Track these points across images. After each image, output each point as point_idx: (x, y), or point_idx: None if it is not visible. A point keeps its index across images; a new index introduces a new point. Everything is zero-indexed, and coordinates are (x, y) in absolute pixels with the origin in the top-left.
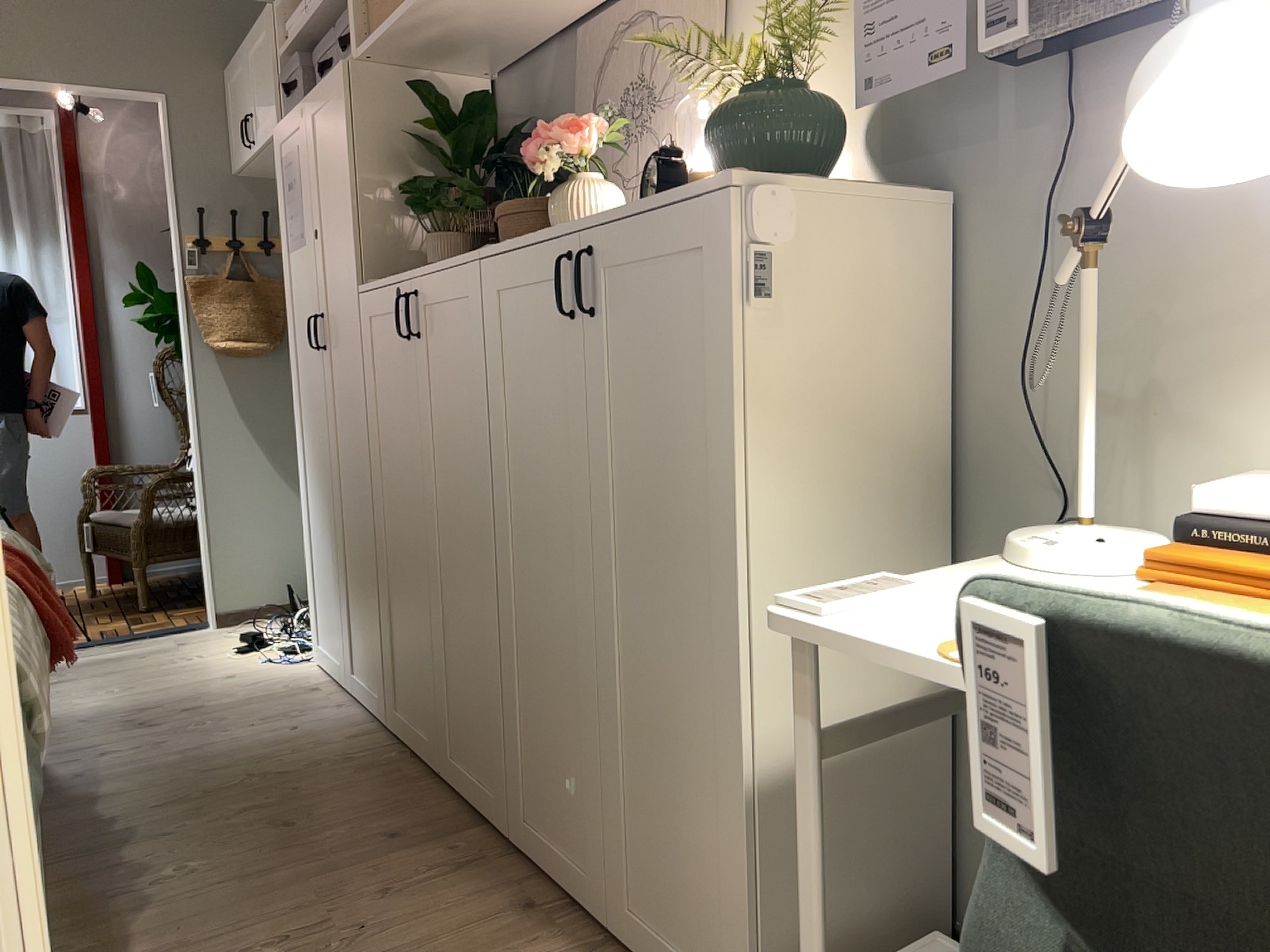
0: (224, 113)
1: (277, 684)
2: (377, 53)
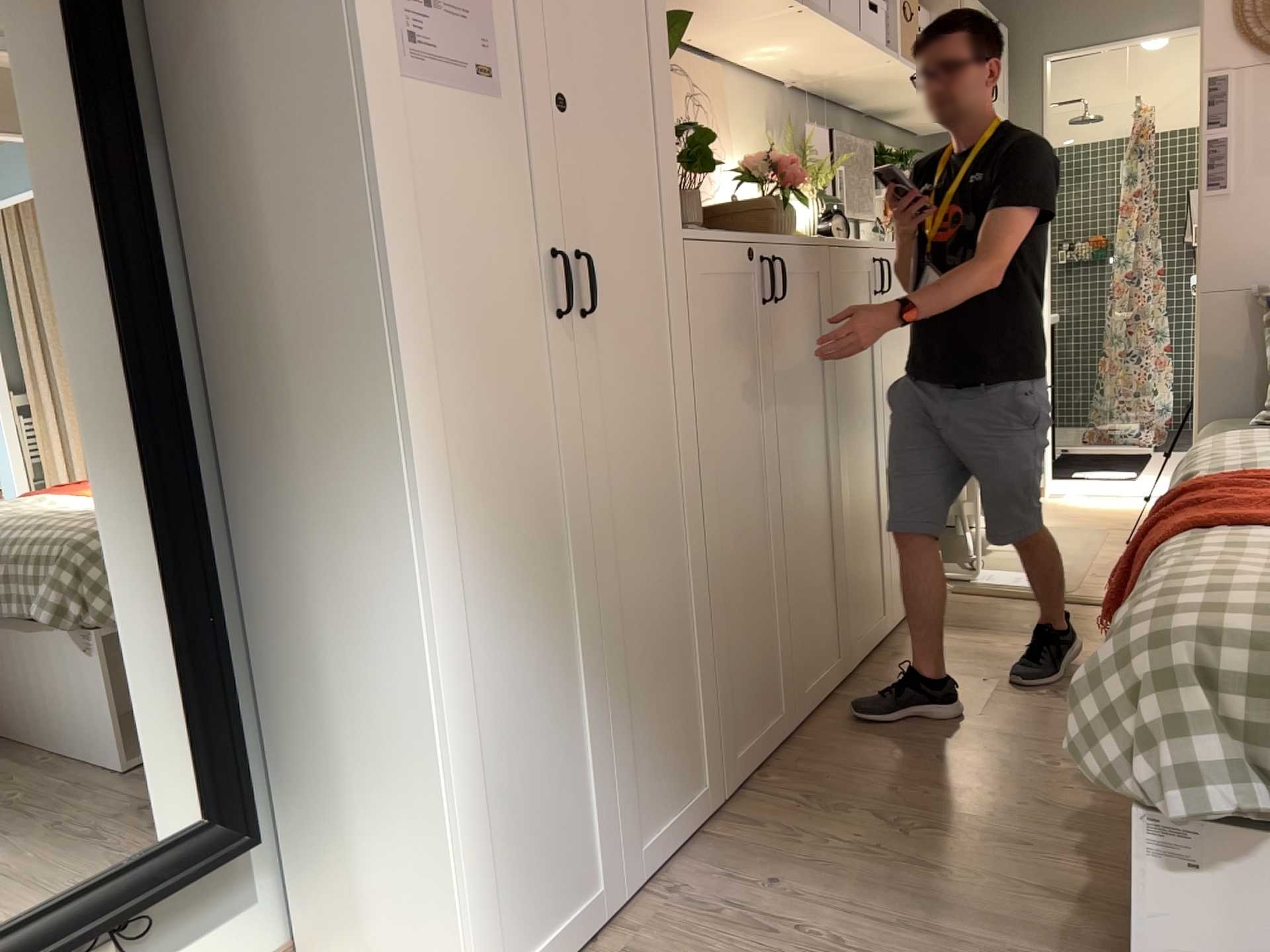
0: None
1: None
2: None
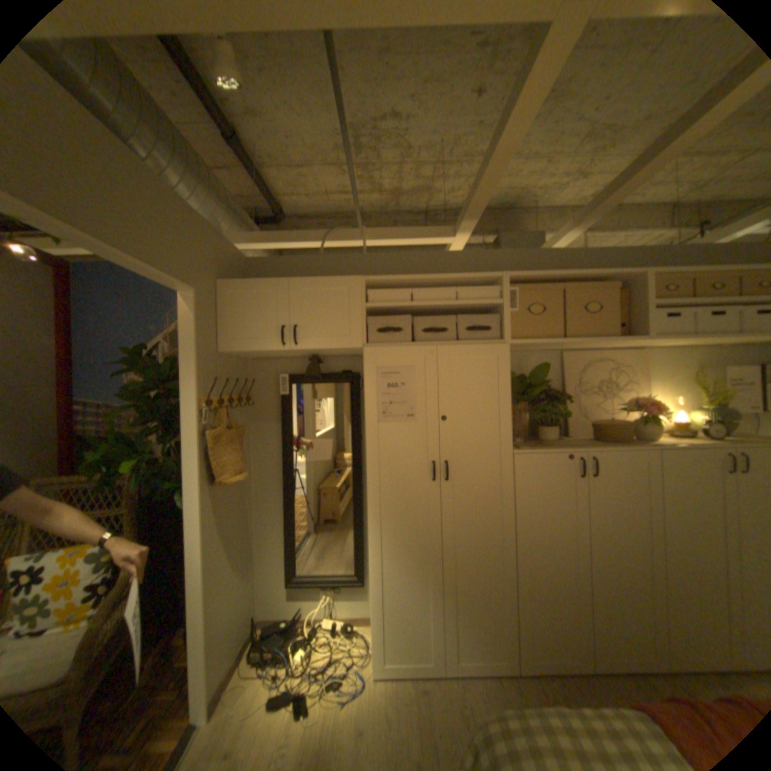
0: (216, 309)
1: (398, 709)
2: (518, 345)
